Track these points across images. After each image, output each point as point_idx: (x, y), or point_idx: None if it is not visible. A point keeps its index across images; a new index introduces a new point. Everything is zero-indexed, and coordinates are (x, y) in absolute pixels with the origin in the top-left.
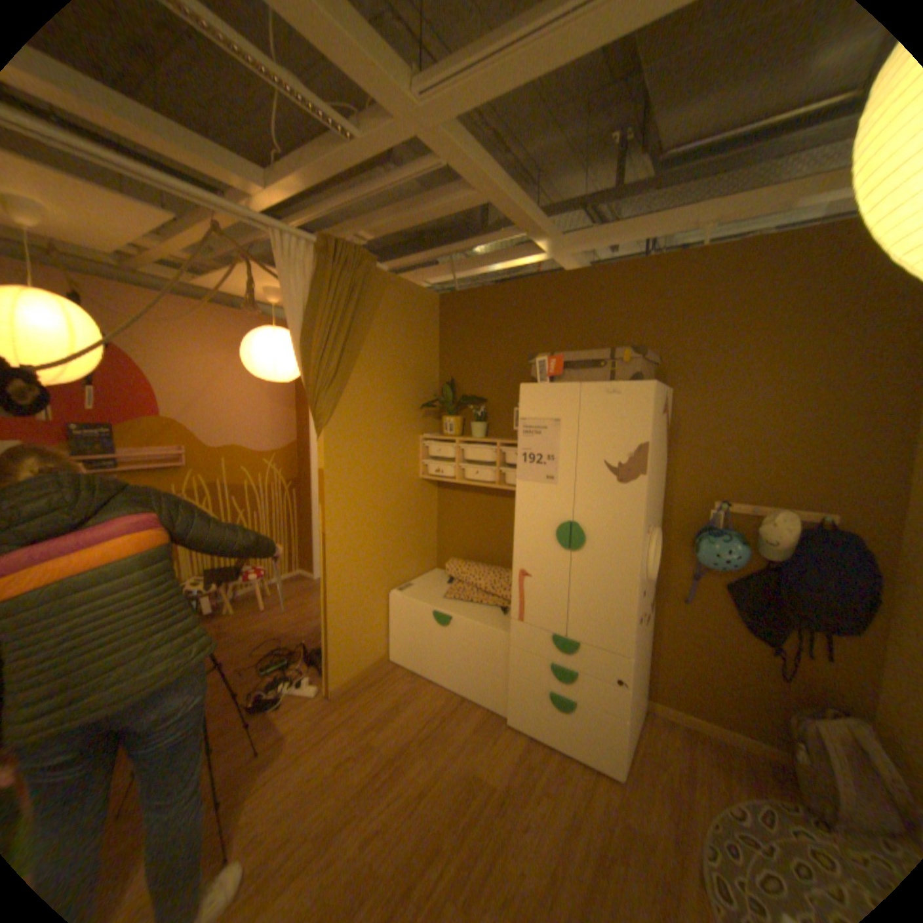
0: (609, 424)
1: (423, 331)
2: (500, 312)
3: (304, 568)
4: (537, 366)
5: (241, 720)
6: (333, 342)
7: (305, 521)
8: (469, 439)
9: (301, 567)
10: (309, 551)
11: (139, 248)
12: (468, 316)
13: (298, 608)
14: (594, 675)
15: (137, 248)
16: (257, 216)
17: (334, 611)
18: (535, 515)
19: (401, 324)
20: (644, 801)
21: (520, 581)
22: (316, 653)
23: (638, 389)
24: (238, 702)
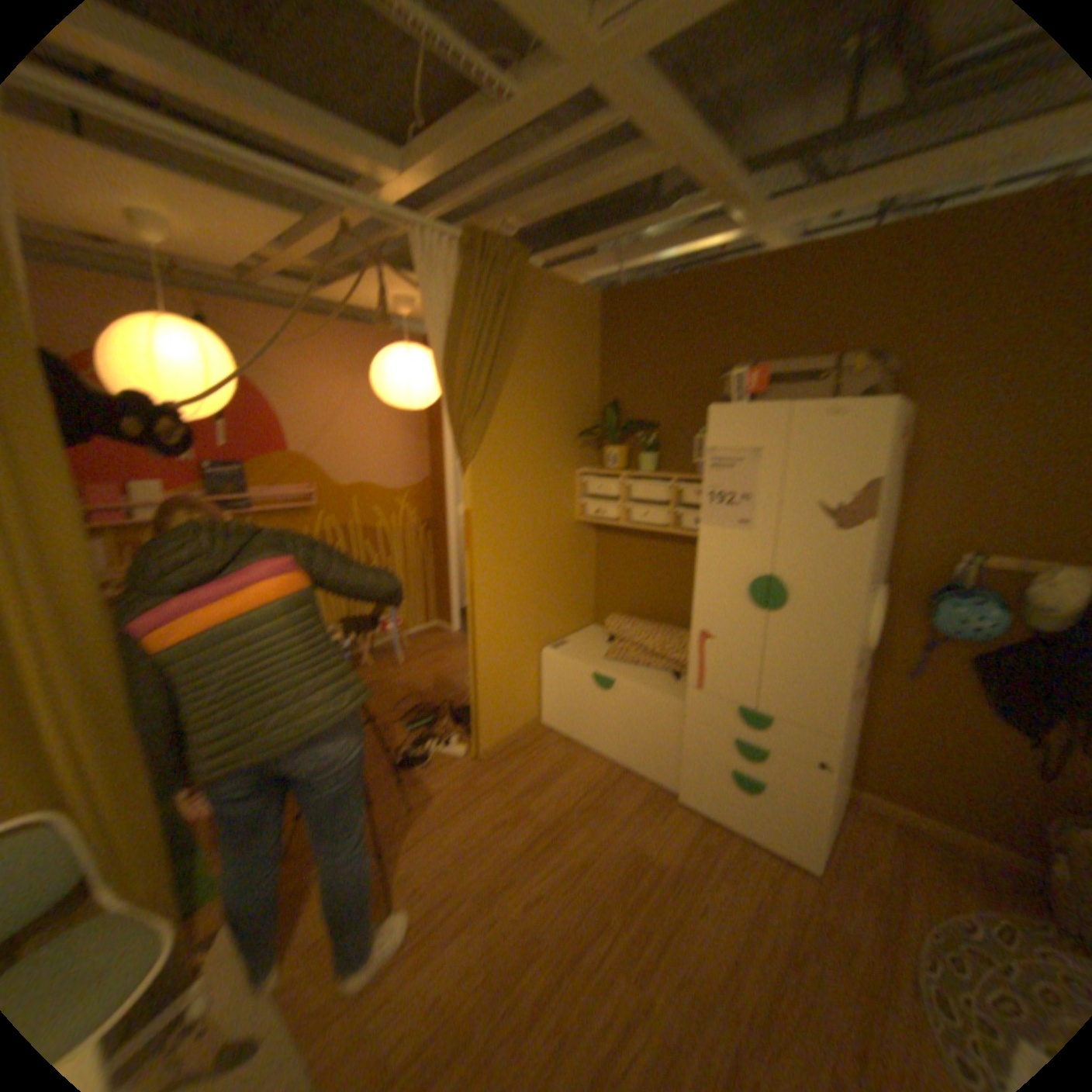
0: (829, 454)
1: (582, 339)
2: (680, 310)
3: (443, 617)
4: (732, 380)
5: (393, 773)
6: (481, 358)
7: (443, 566)
8: (638, 473)
9: (440, 616)
10: (449, 599)
11: (260, 256)
12: (638, 318)
13: (440, 661)
14: (791, 754)
15: (258, 257)
16: (392, 208)
17: (485, 666)
18: (723, 566)
19: (557, 332)
20: (846, 898)
21: (701, 643)
22: (464, 709)
23: (873, 407)
24: (388, 755)
